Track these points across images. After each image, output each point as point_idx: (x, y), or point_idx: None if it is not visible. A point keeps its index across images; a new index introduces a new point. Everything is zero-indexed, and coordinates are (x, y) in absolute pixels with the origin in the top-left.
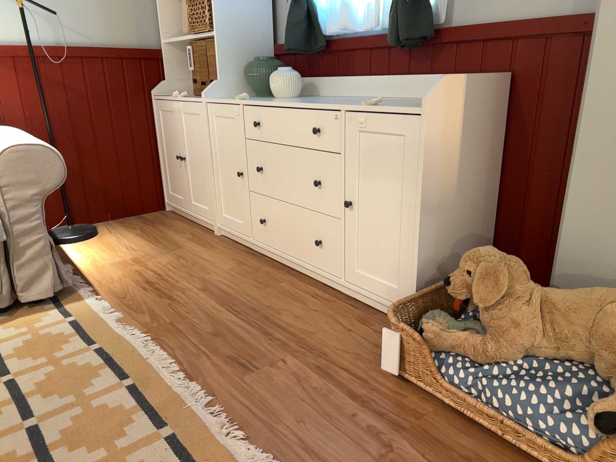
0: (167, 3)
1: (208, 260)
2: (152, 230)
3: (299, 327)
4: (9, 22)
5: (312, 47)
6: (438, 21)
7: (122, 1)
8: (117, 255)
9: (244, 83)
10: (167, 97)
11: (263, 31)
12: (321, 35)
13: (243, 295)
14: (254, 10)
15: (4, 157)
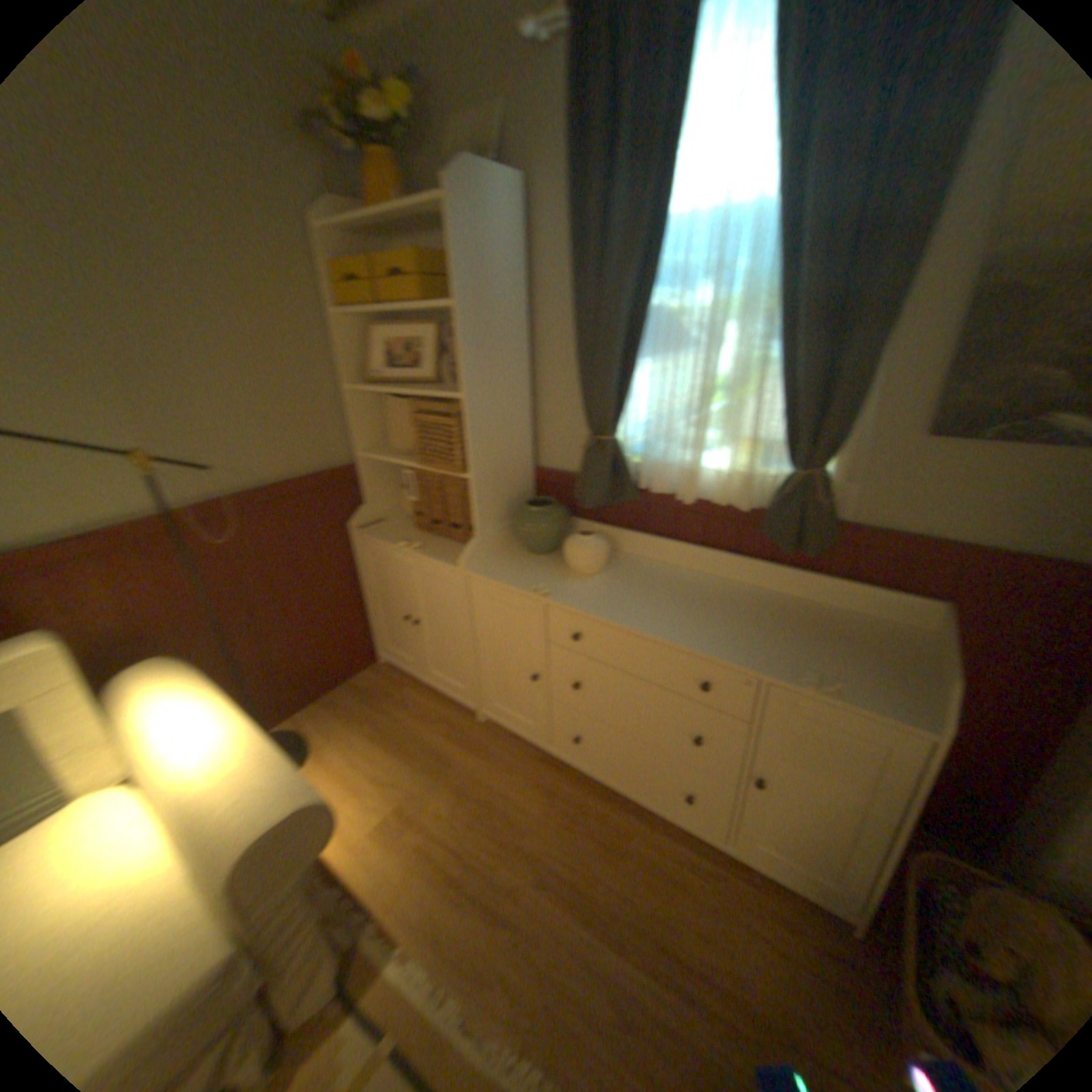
0: (357, 397)
1: (503, 794)
2: (384, 723)
3: (721, 964)
4: (111, 482)
5: (614, 494)
6: (840, 512)
7: (292, 404)
8: (364, 805)
9: (506, 528)
10: (372, 529)
11: (523, 453)
12: (635, 485)
13: (602, 889)
14: (514, 430)
15: (234, 868)
